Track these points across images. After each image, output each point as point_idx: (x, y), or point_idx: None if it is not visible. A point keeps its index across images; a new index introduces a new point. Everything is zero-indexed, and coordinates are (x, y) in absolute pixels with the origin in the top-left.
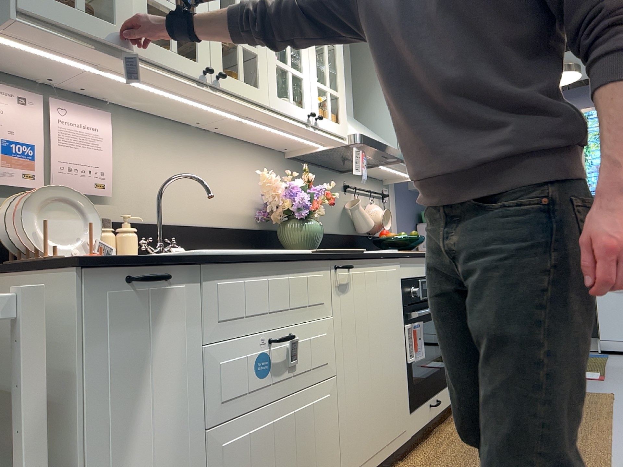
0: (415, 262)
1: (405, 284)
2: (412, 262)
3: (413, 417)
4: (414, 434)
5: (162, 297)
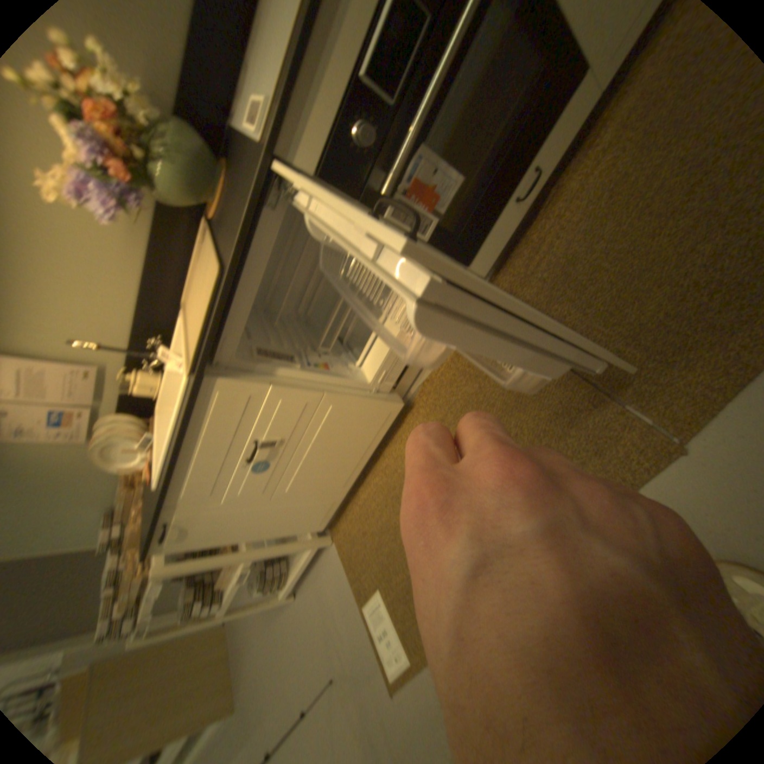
0: (313, 69)
1: (329, 170)
2: (307, 90)
3: (478, 261)
4: (490, 269)
5: (180, 526)
